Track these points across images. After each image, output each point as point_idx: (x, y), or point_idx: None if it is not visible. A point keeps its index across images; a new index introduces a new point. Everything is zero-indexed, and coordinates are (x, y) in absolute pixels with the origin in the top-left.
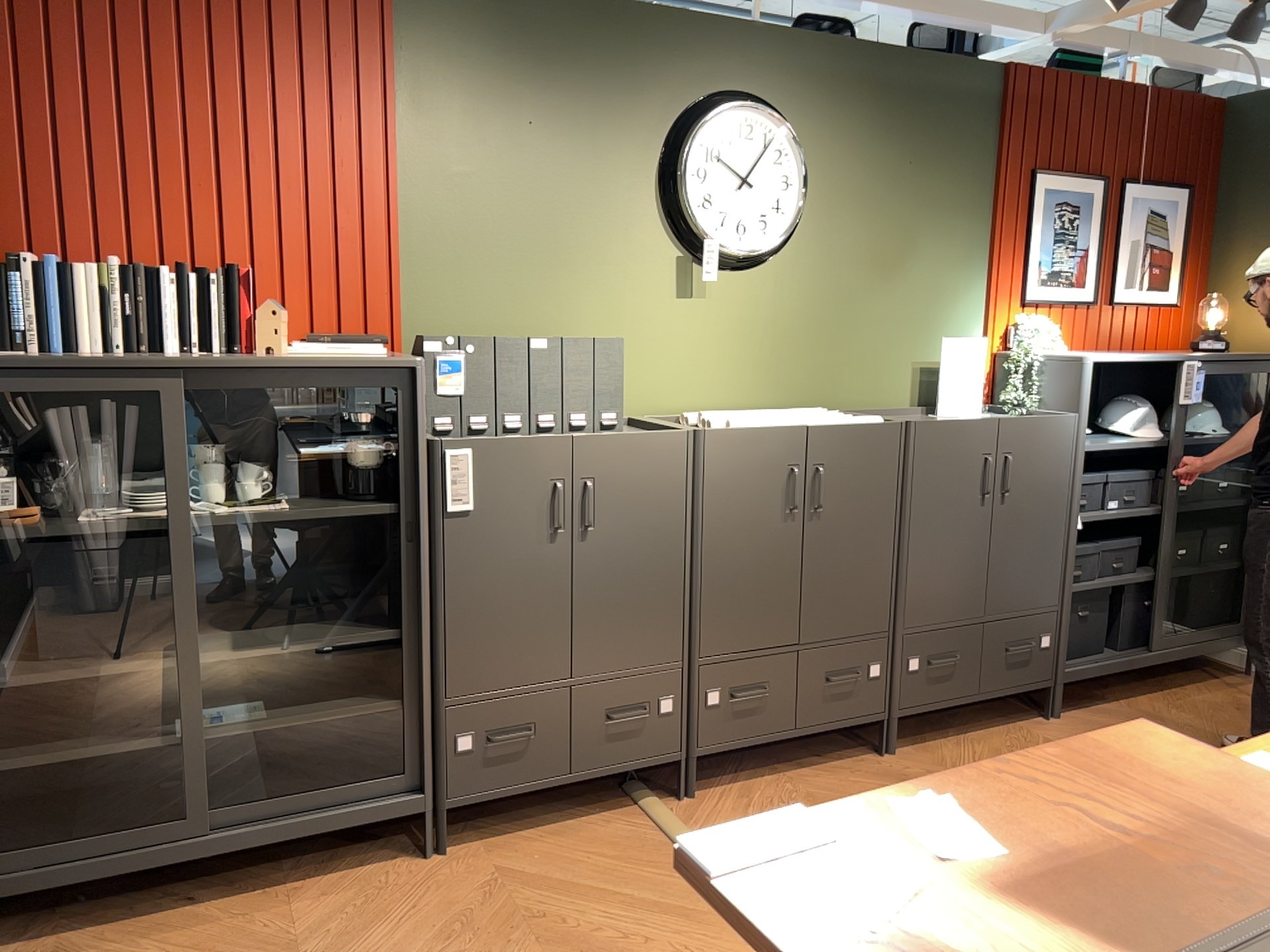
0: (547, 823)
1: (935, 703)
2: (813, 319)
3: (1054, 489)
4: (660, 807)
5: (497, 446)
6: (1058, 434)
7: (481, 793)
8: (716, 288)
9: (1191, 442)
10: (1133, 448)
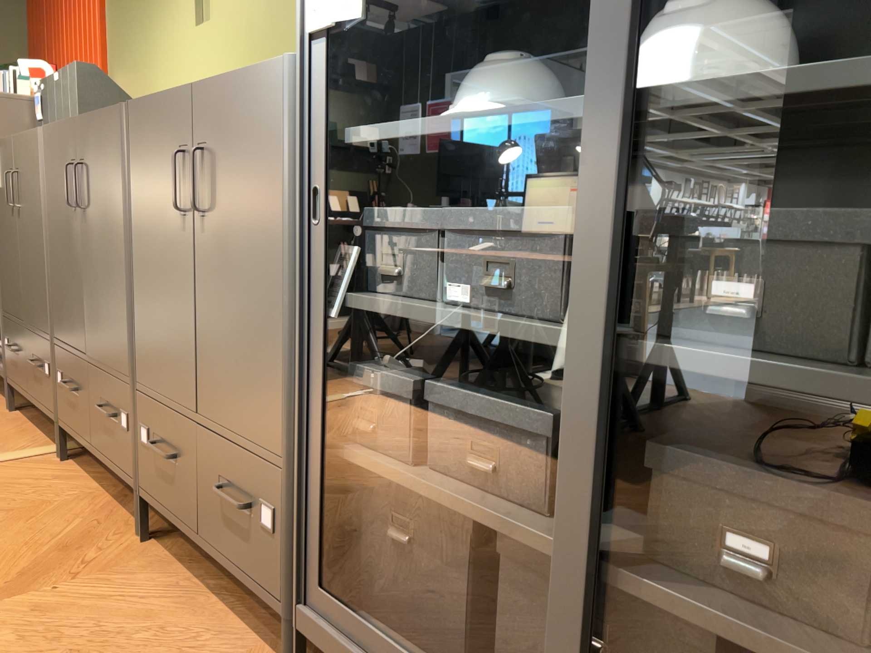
0: (42, 428)
1: (162, 507)
2: (276, 16)
3: (259, 213)
4: (41, 450)
5: (0, 145)
6: (259, 101)
7: (12, 380)
8: (214, 10)
9: (715, 86)
10: (472, 127)
